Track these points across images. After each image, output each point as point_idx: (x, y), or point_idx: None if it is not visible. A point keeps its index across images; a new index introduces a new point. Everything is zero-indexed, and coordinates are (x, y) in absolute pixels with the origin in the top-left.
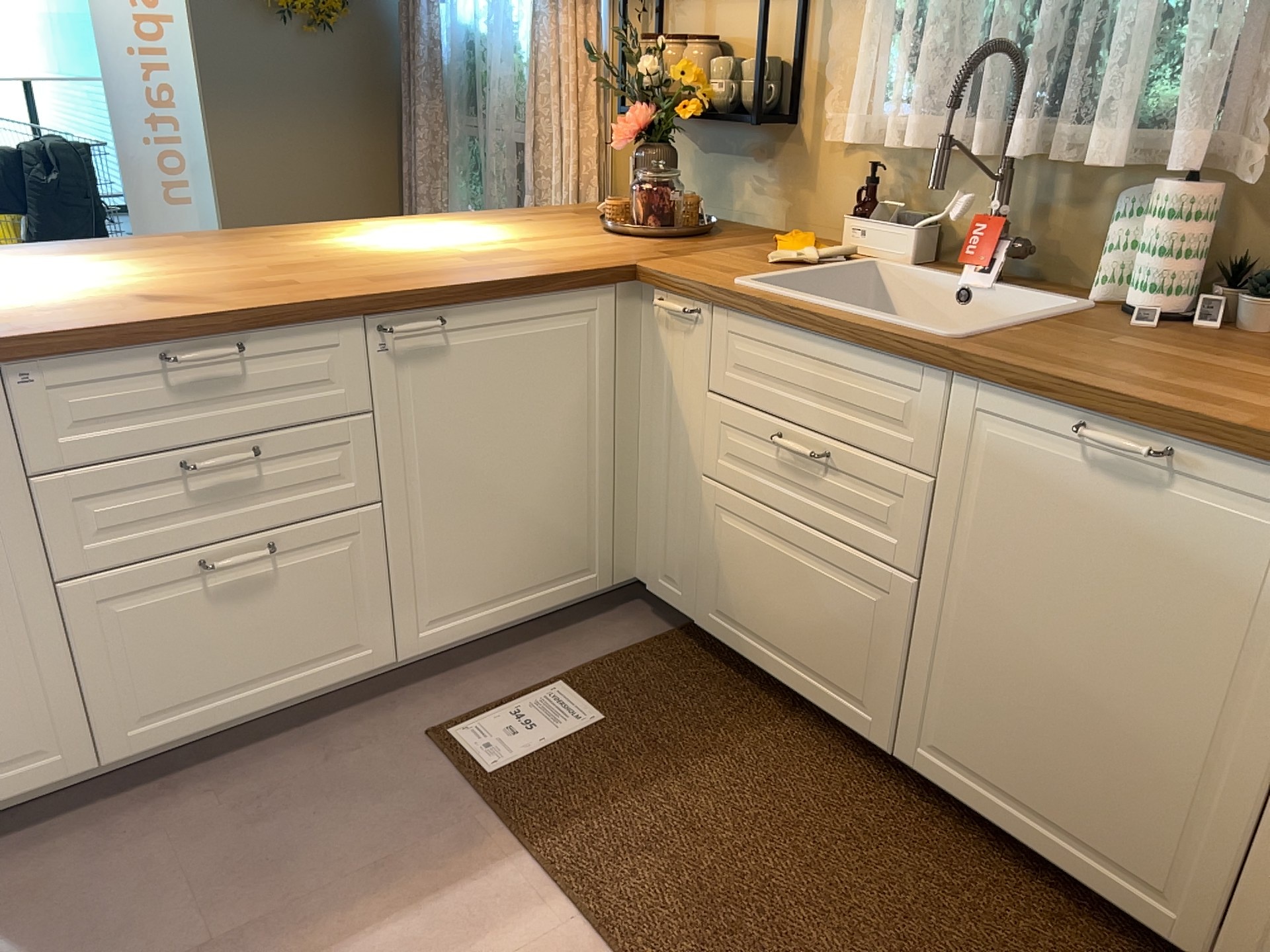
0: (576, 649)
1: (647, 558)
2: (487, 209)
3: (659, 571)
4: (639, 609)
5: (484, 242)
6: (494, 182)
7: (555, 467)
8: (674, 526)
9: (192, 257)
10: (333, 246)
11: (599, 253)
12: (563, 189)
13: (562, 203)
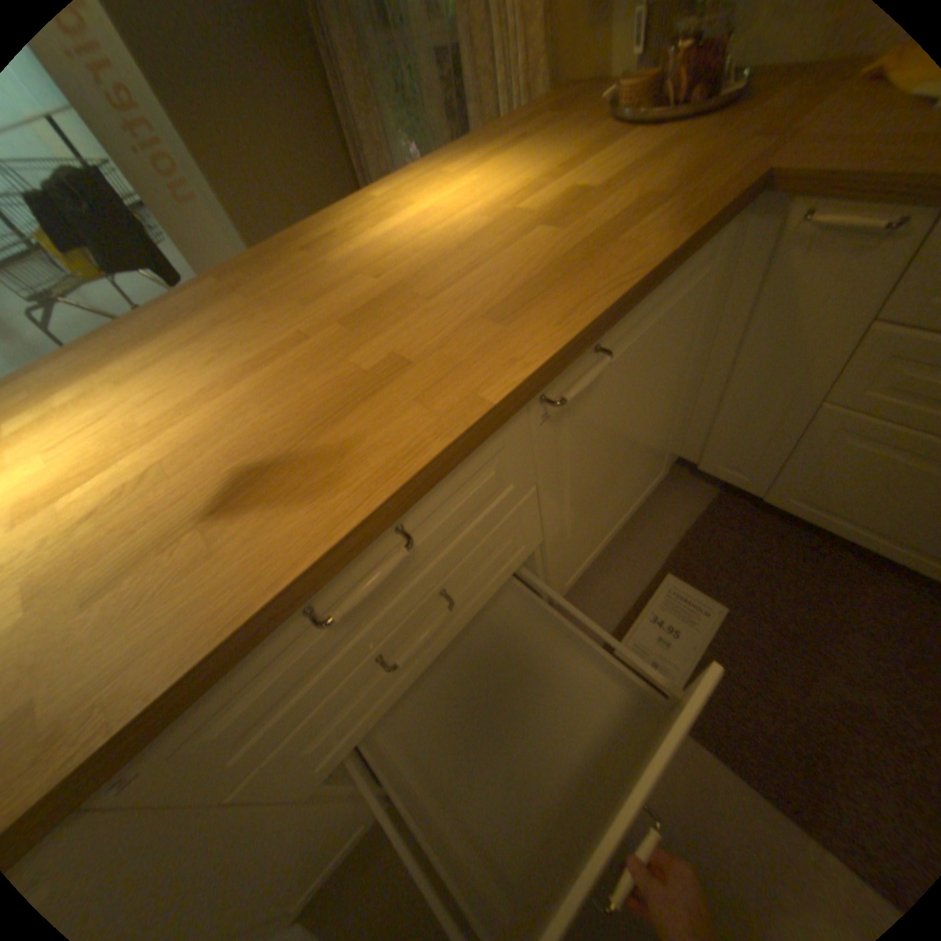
0: (657, 530)
1: (700, 447)
2: (424, 131)
3: (721, 461)
4: (679, 474)
5: (526, 184)
6: (424, 100)
7: (658, 423)
8: (756, 434)
9: (234, 321)
10: (374, 246)
11: (687, 161)
12: (512, 85)
13: (512, 103)
